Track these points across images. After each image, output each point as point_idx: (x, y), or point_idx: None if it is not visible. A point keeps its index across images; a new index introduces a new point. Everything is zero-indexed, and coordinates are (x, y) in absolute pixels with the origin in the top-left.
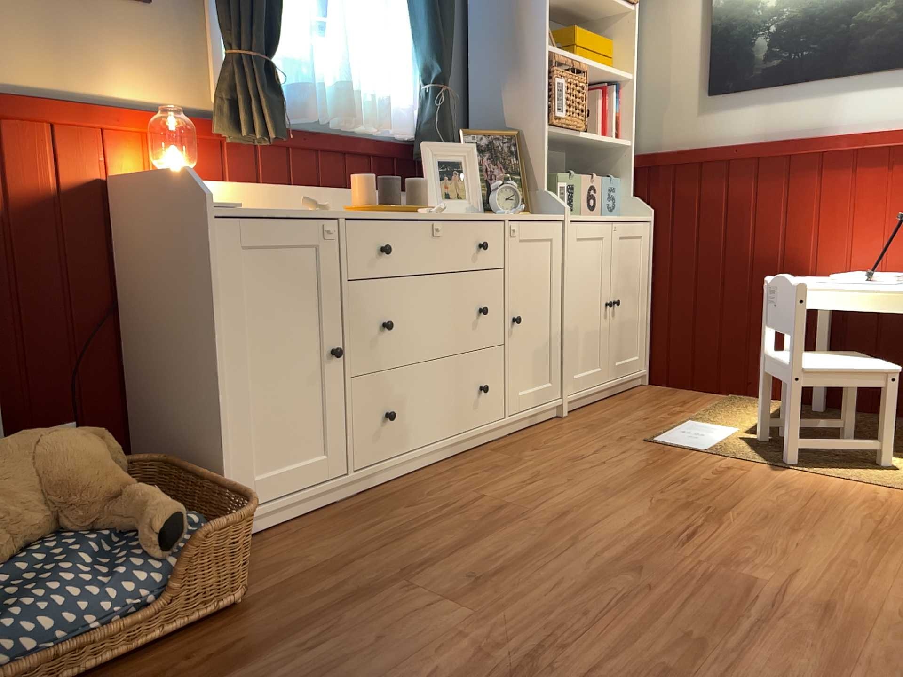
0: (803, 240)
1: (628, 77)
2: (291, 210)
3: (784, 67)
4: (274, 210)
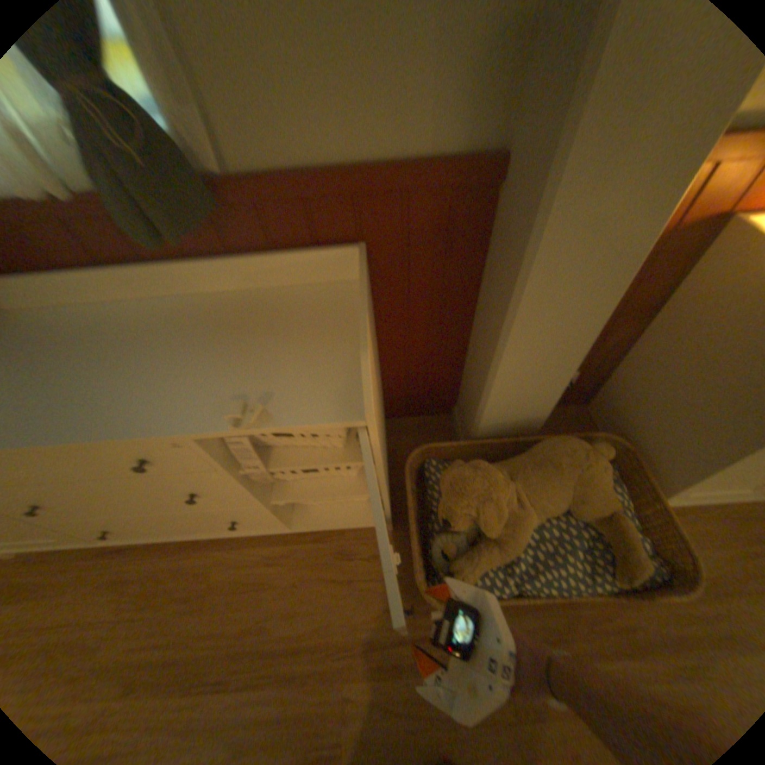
0: None
1: None
2: None
3: None
4: None
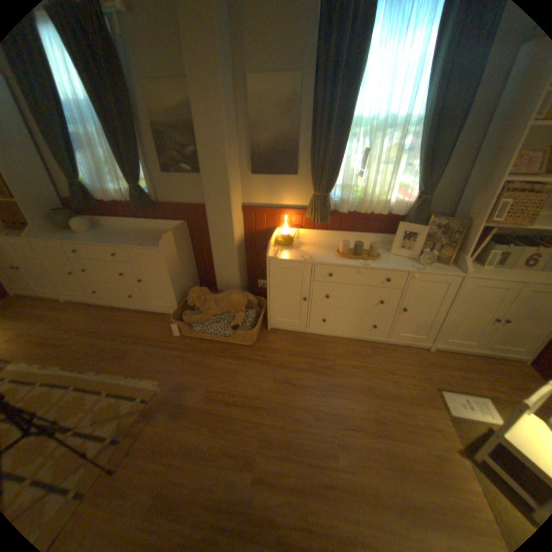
0: None
1: None
2: (300, 257)
3: None
4: (294, 257)
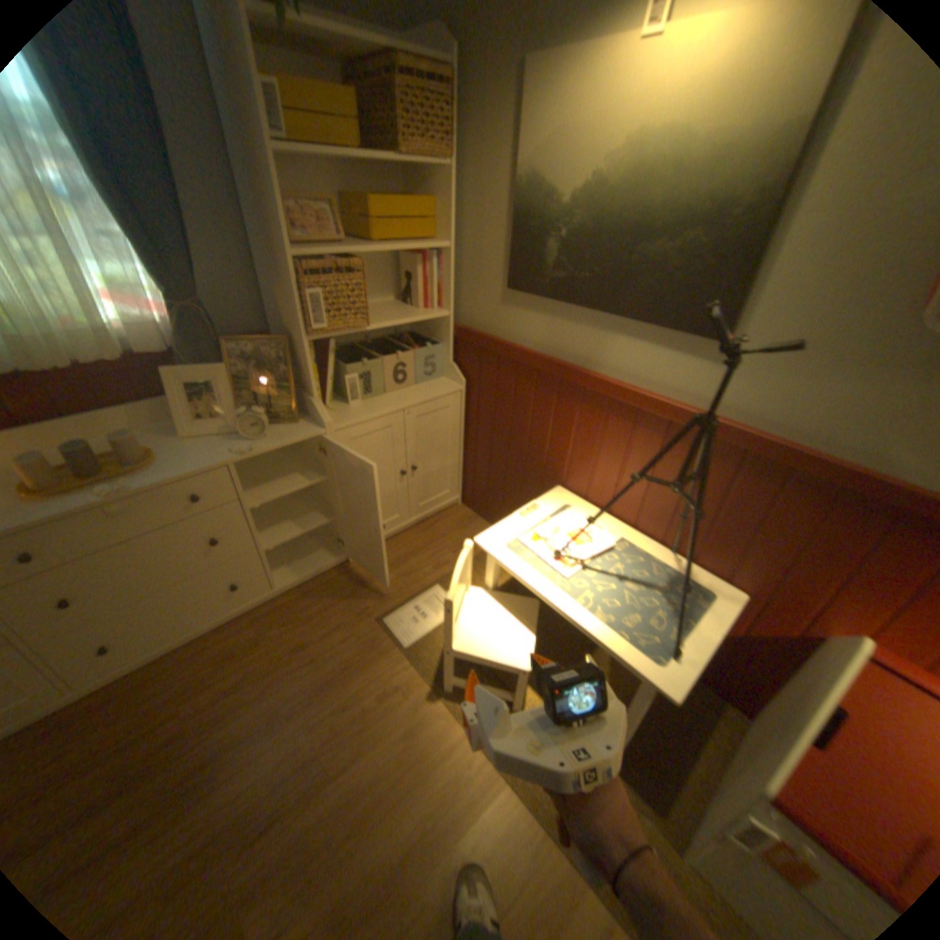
0: (562, 457)
1: (444, 247)
2: None
3: (569, 283)
4: None
